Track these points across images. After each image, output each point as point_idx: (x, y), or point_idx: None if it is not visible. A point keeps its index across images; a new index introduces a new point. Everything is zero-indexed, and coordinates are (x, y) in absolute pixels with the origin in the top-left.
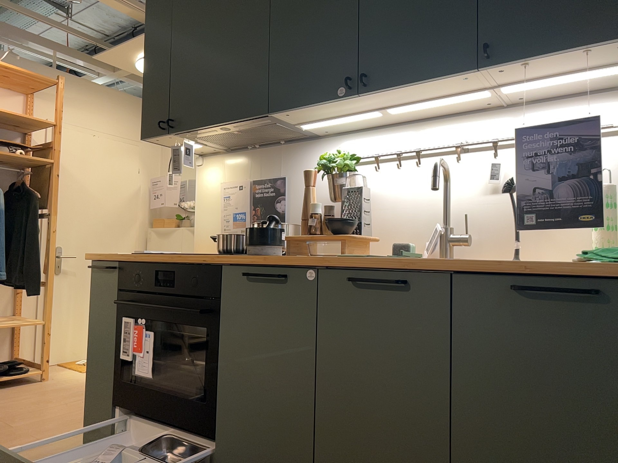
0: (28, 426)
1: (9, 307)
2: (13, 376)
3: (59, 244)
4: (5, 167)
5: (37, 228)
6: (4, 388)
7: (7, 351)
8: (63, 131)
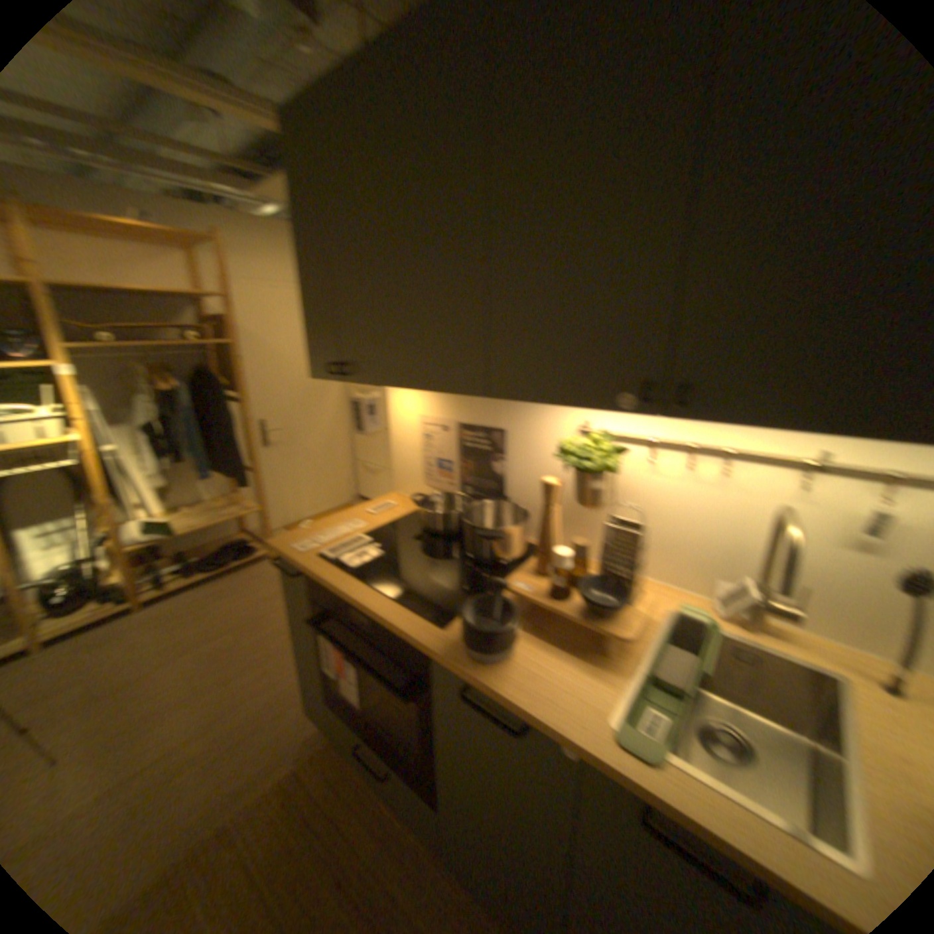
0: (256, 645)
1: (223, 486)
2: (240, 562)
3: (258, 418)
4: (176, 344)
5: (226, 421)
6: (234, 573)
7: (232, 526)
8: (231, 288)
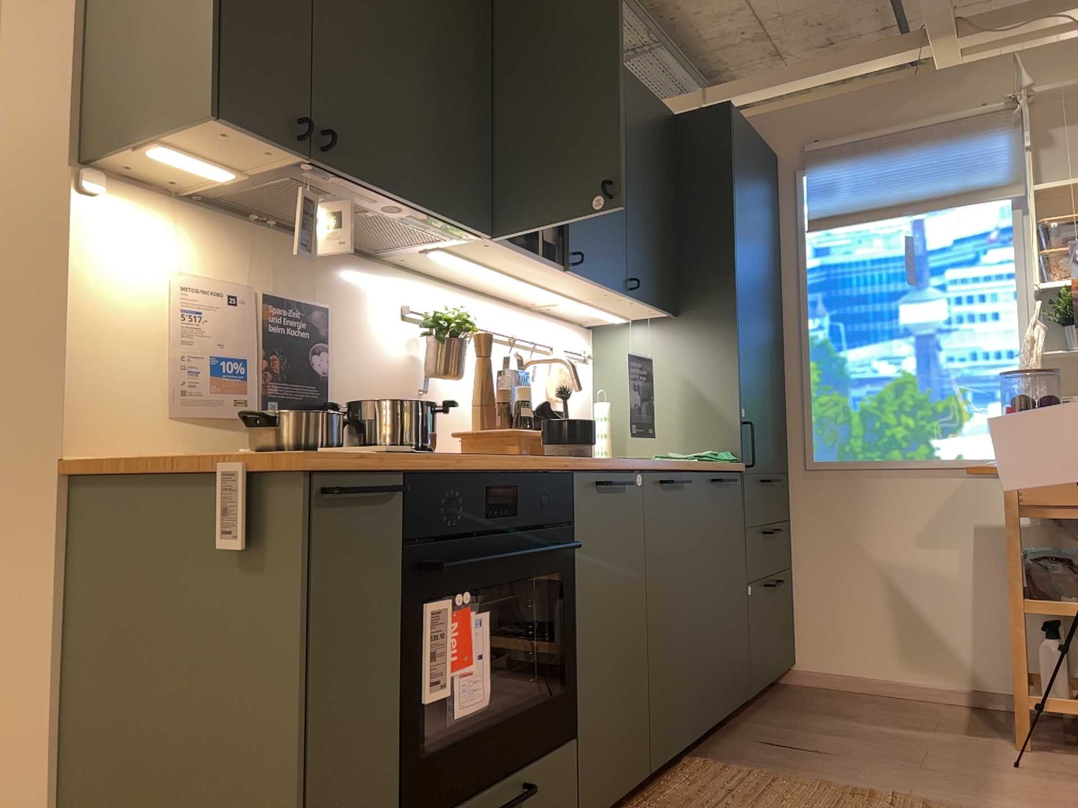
0: None
1: None
2: None
3: None
4: None
5: None
6: None
7: None
8: None
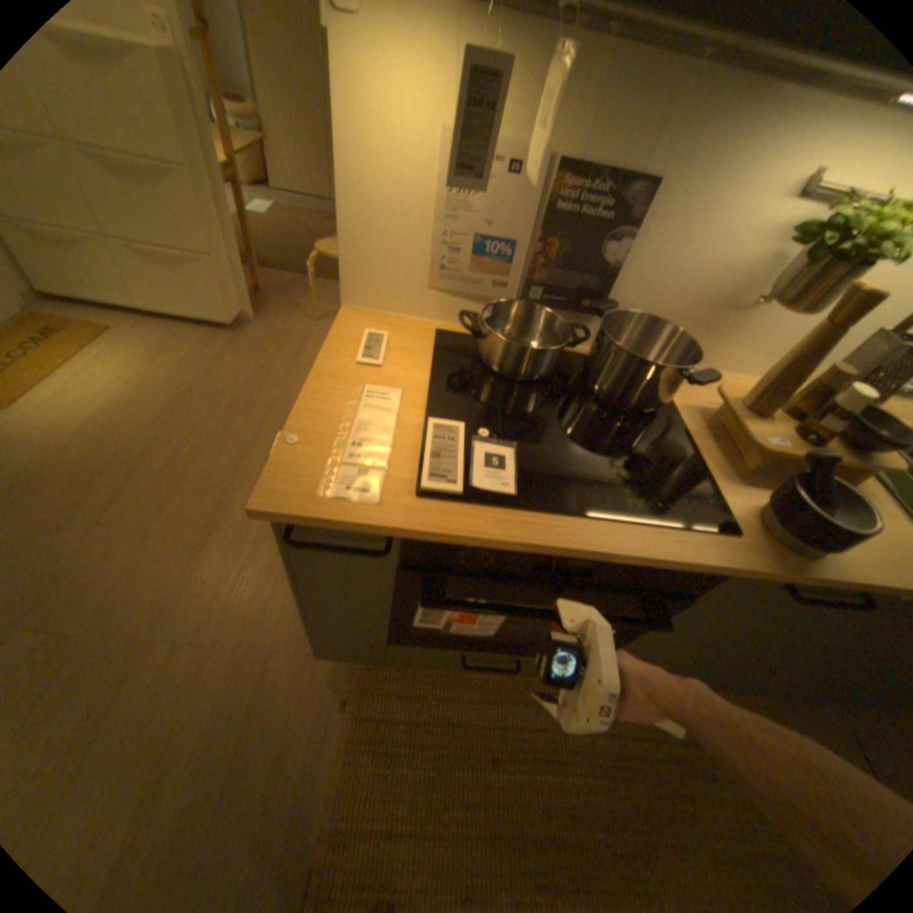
0: (107, 616)
1: None
2: None
3: None
4: None
5: None
6: None
7: None
8: None
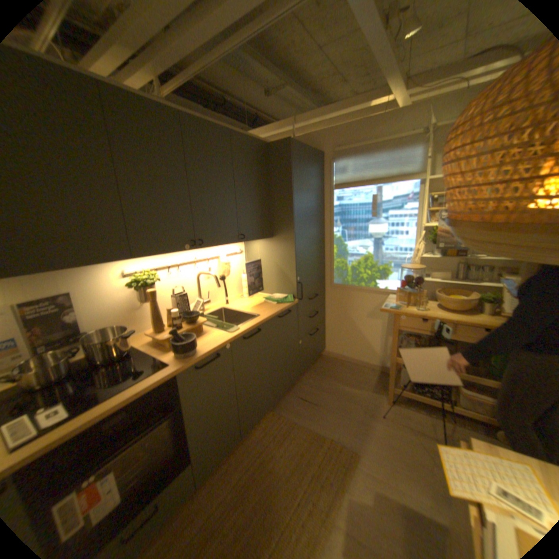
0: None
1: None
2: None
3: None
4: None
5: None
6: None
7: None
8: None
